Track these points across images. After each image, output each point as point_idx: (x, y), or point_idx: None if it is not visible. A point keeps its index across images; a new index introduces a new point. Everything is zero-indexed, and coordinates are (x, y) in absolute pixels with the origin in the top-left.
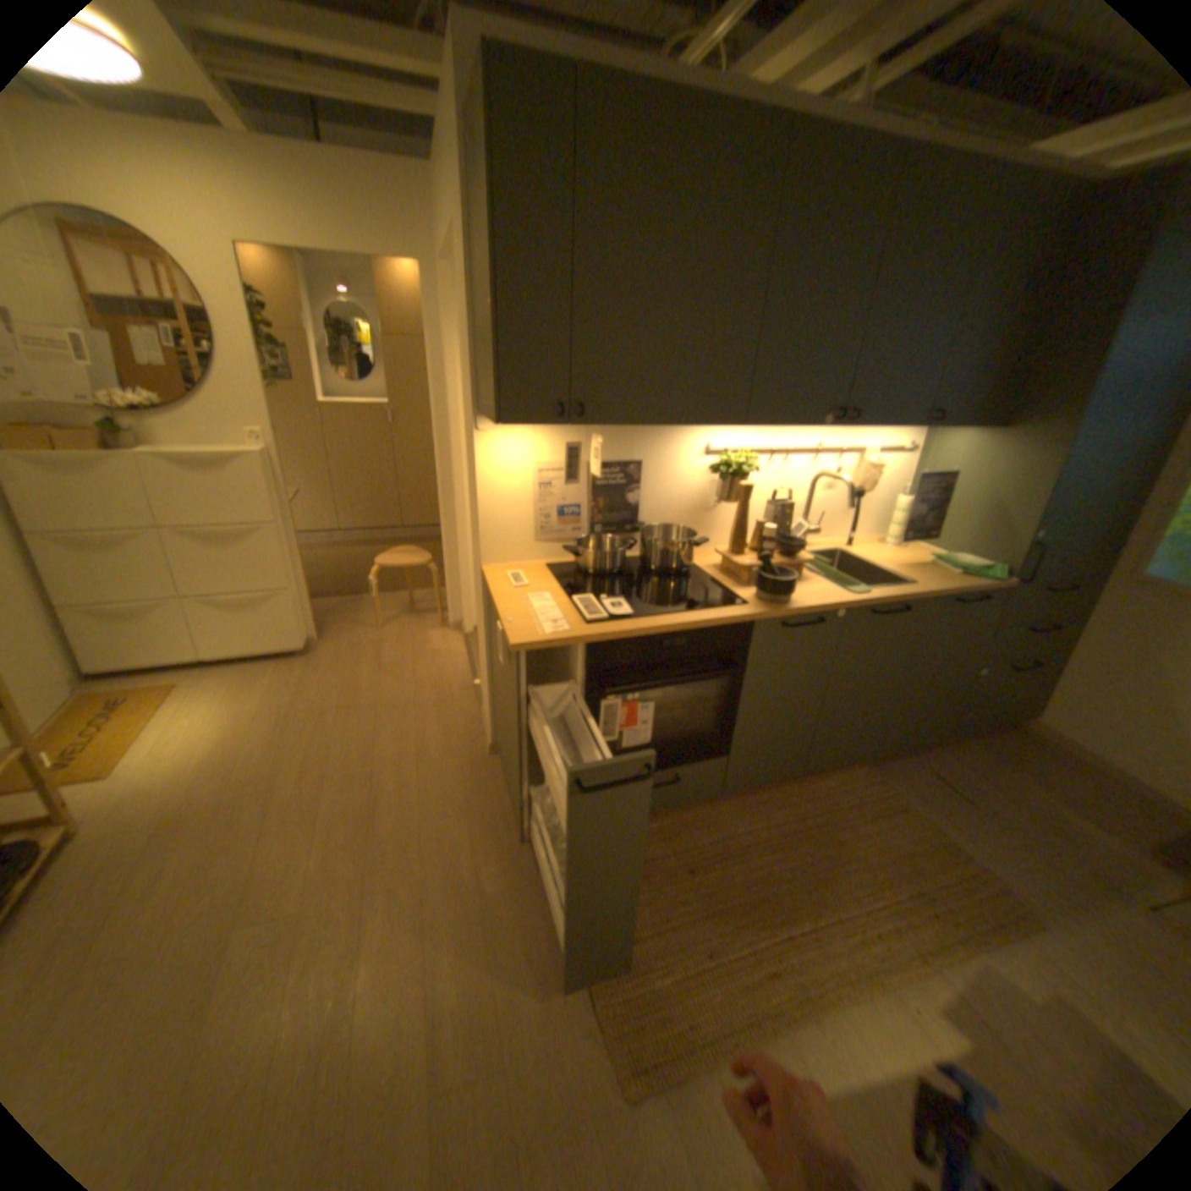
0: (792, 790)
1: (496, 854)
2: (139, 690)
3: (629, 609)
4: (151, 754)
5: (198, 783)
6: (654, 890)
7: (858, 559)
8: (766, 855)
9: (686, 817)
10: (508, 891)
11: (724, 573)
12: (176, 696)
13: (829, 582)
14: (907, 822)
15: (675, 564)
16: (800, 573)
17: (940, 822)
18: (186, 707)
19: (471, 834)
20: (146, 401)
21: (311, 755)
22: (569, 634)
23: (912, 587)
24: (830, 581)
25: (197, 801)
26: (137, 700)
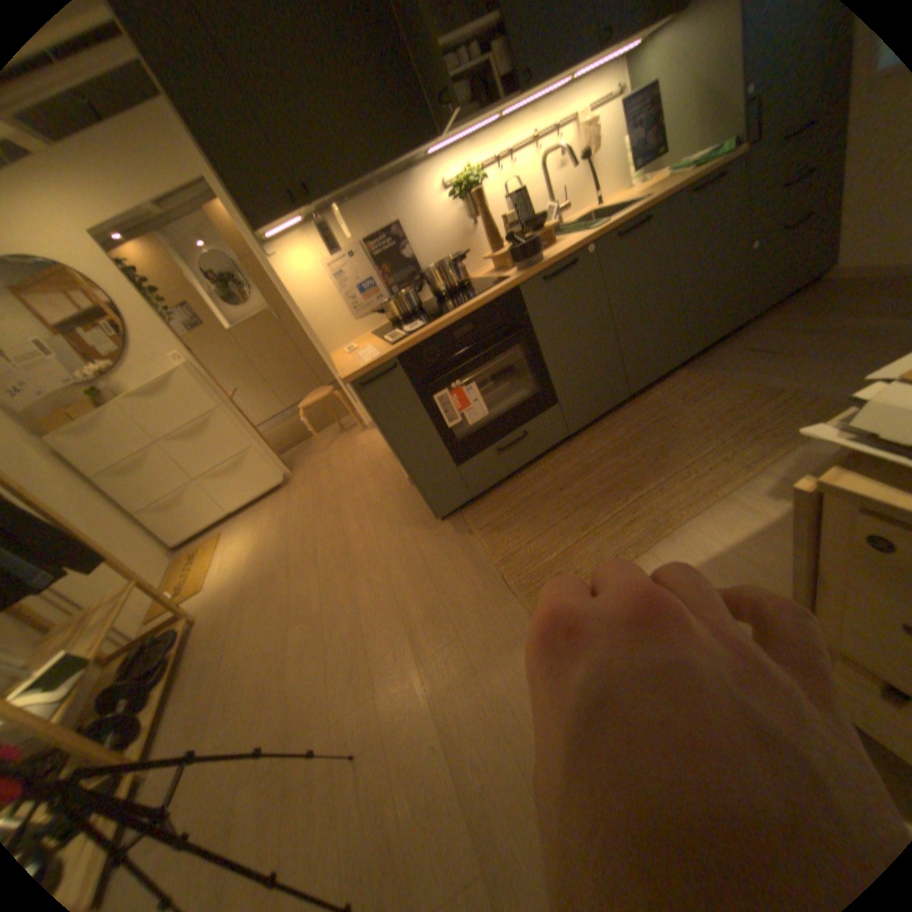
0: (628, 410)
1: (428, 533)
2: (203, 541)
3: (424, 323)
4: (219, 568)
5: (248, 571)
6: (535, 509)
7: (607, 206)
8: (613, 457)
9: (550, 459)
10: (440, 548)
11: (497, 270)
12: (224, 535)
13: (578, 231)
14: (725, 389)
15: (458, 282)
16: (556, 239)
17: (754, 377)
18: (230, 538)
19: (409, 529)
20: (106, 365)
21: (305, 530)
22: (381, 355)
23: (648, 197)
24: (579, 230)
25: (250, 579)
26: (204, 546)
